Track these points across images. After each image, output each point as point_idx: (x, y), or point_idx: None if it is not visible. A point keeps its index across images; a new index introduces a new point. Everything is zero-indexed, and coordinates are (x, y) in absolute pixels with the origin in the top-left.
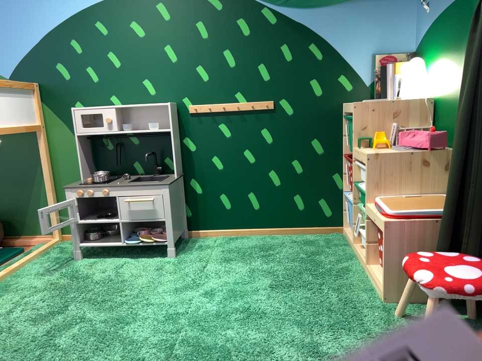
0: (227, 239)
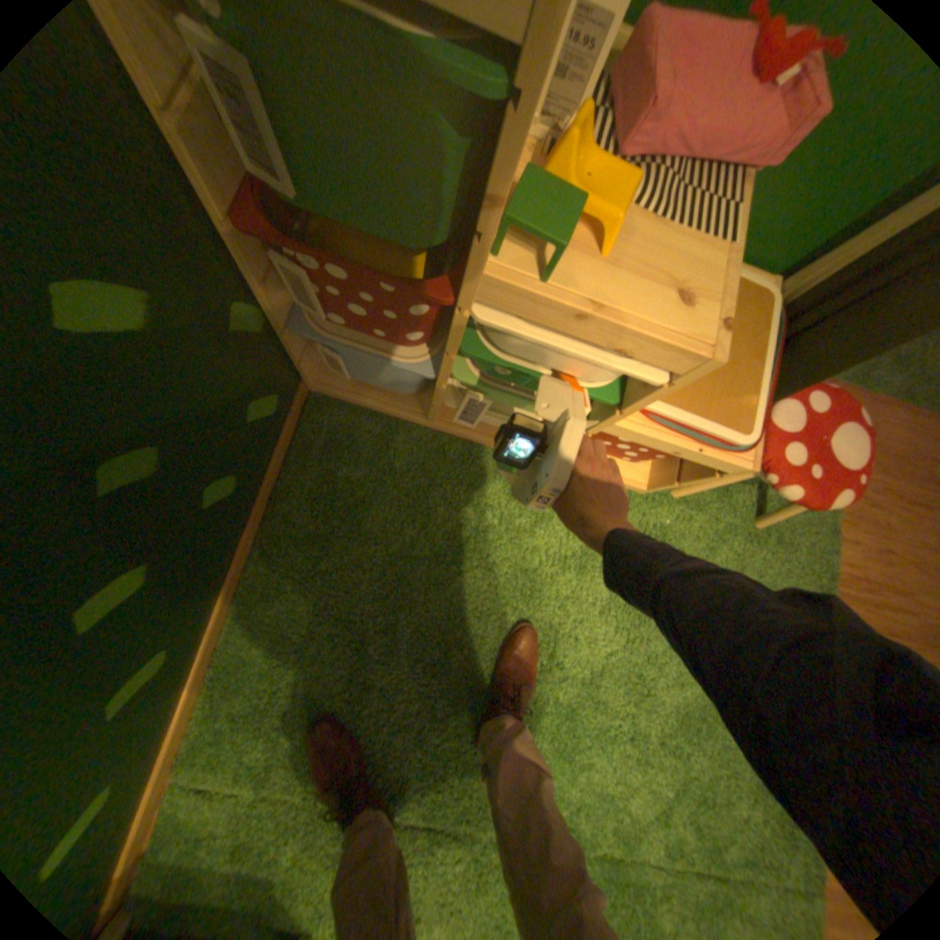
0: (209, 749)
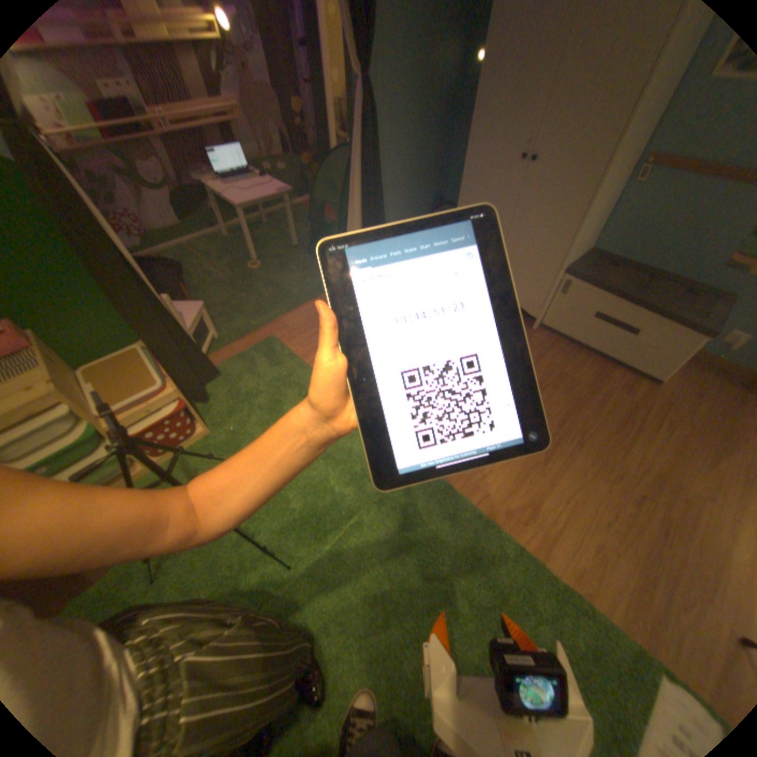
0: None
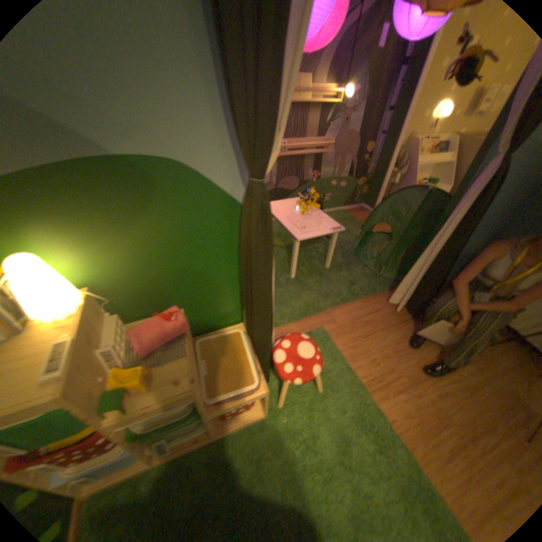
0: None
